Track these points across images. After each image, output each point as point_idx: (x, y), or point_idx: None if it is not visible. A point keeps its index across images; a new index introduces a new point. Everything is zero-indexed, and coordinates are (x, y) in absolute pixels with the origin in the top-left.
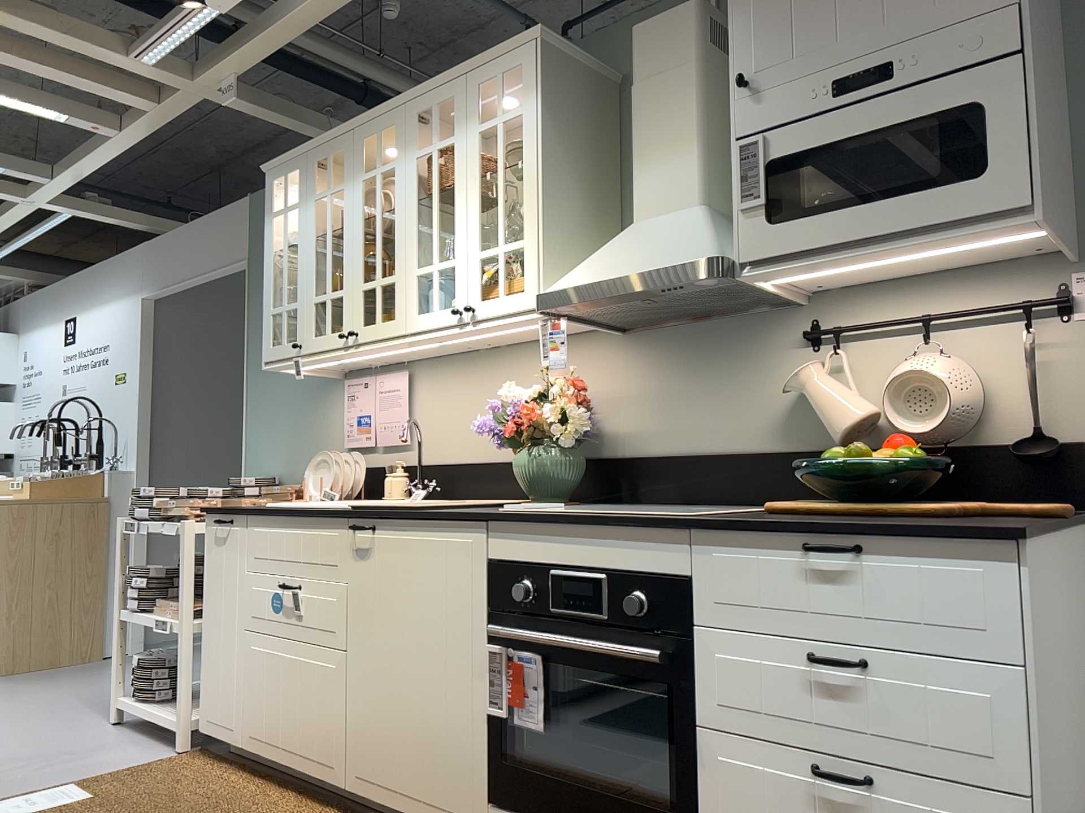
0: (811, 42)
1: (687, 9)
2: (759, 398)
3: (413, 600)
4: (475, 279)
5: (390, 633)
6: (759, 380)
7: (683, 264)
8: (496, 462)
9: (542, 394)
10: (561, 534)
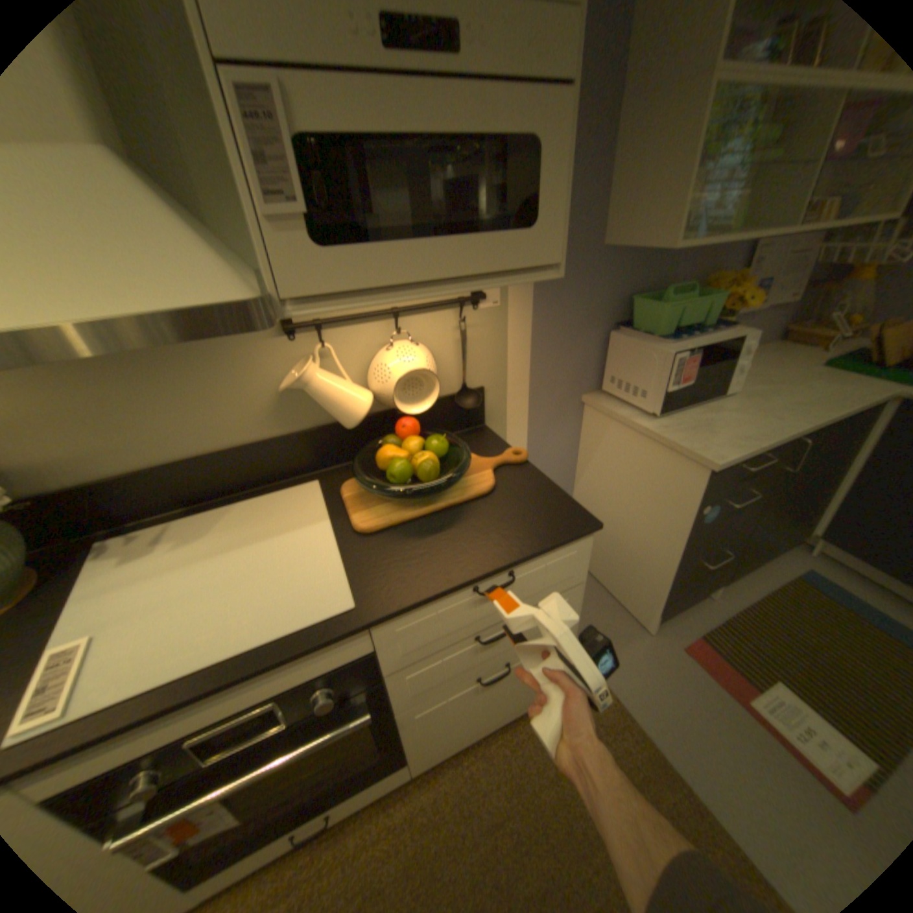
0: None
1: None
2: (239, 392)
3: None
4: None
5: None
6: (233, 375)
7: (197, 308)
8: None
9: None
10: (179, 711)
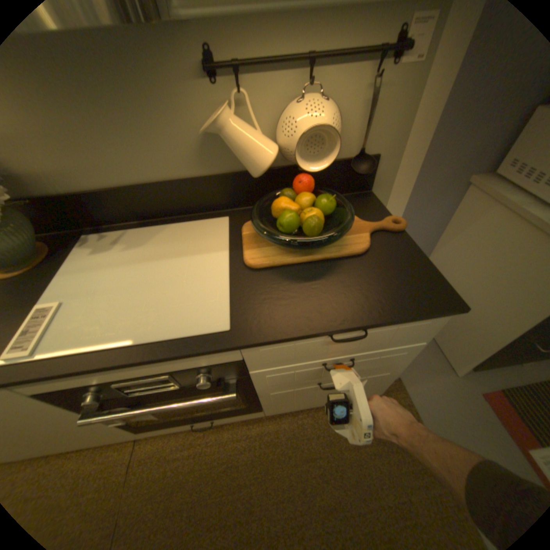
0: None
1: None
2: (170, 132)
3: None
4: None
5: None
6: (164, 114)
7: None
8: None
9: None
10: (102, 370)
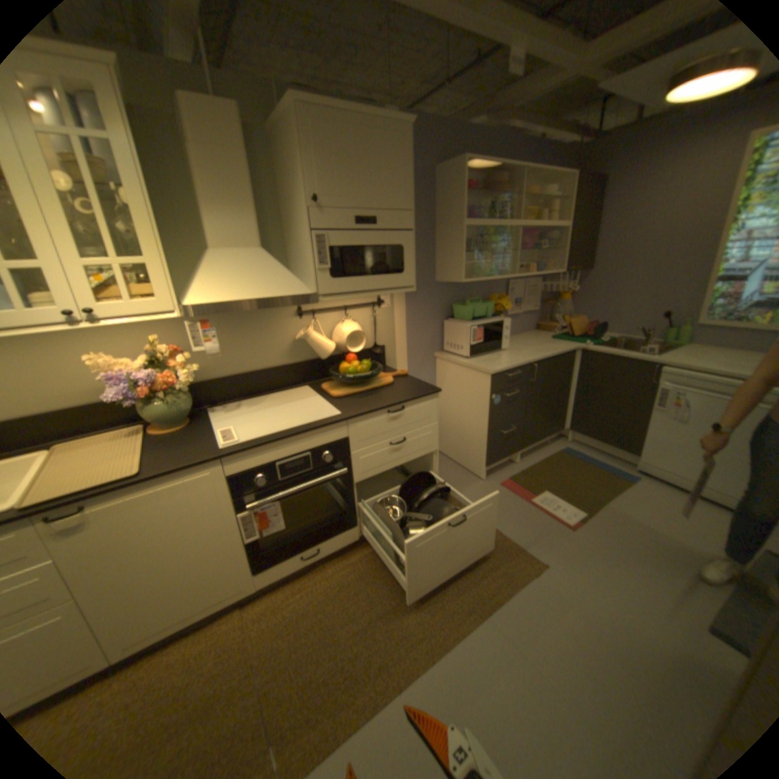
0: (346, 191)
1: (232, 104)
2: (277, 341)
3: (158, 527)
4: (84, 283)
5: (134, 558)
6: (276, 333)
7: (299, 296)
8: (65, 408)
9: (148, 359)
10: (279, 444)
